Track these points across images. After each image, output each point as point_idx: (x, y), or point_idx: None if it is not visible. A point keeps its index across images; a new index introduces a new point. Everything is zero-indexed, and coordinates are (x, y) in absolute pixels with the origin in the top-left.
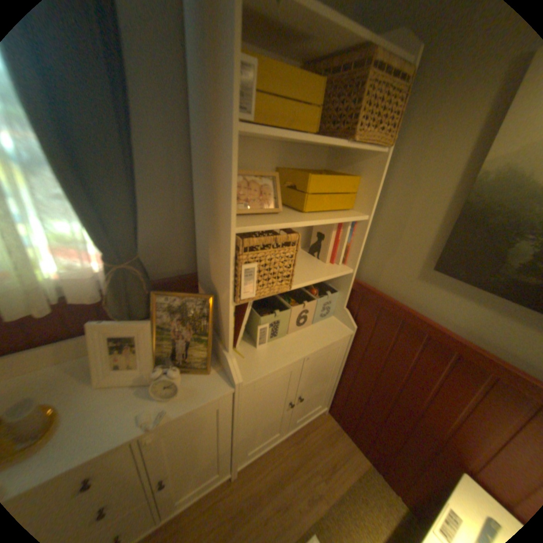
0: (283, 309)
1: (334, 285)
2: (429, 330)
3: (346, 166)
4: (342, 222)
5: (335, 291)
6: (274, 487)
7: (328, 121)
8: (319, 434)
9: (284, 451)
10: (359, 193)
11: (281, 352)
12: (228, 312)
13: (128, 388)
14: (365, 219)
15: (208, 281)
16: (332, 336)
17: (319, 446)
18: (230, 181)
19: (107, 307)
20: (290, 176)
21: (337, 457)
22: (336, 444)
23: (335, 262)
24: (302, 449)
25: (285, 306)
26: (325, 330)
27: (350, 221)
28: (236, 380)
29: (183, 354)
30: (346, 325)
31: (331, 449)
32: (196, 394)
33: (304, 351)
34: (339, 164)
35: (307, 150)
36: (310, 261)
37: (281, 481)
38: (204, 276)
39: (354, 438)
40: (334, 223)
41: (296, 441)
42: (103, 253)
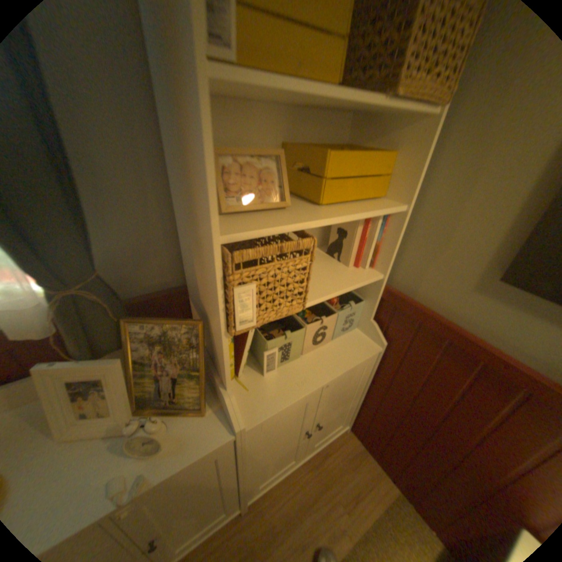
0: (297, 327)
1: (360, 291)
2: (487, 357)
3: (378, 137)
4: (373, 216)
5: (360, 299)
6: (290, 522)
7: (356, 67)
8: (341, 456)
9: (301, 478)
10: (396, 174)
11: (295, 380)
12: (222, 345)
13: (101, 440)
14: (403, 210)
15: (198, 299)
16: (357, 355)
17: (341, 471)
18: (205, 165)
19: (67, 339)
20: (301, 154)
21: (362, 484)
22: (360, 468)
23: (362, 265)
24: (321, 474)
25: (299, 323)
26: (348, 348)
27: (384, 214)
28: (237, 426)
29: (169, 395)
30: (374, 340)
31: (354, 474)
32: (187, 445)
33: (323, 378)
34: (367, 135)
35: (324, 117)
36: (329, 264)
37: (298, 513)
38: (194, 292)
39: (380, 462)
40: (362, 218)
41: (315, 465)
42: (44, 273)
